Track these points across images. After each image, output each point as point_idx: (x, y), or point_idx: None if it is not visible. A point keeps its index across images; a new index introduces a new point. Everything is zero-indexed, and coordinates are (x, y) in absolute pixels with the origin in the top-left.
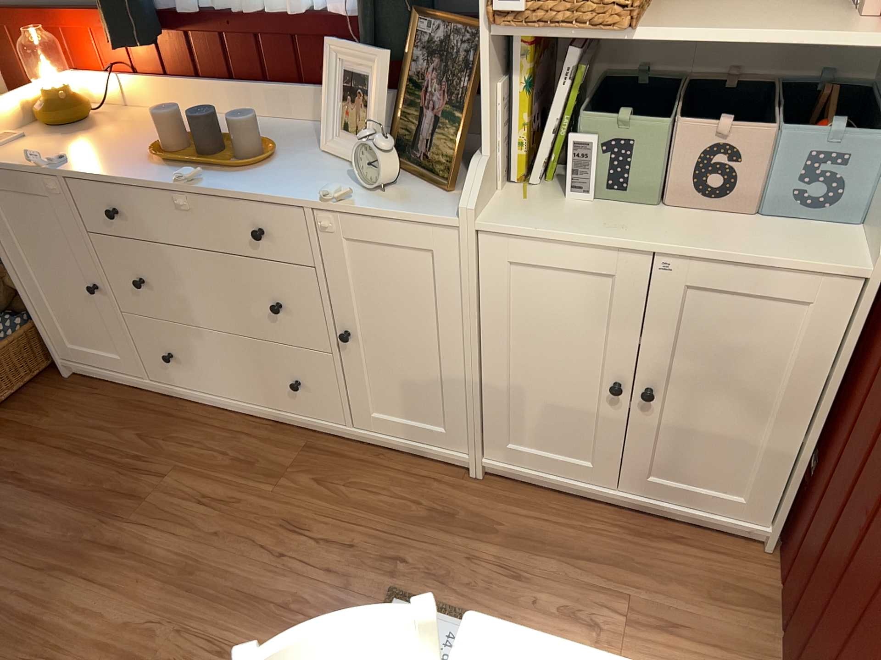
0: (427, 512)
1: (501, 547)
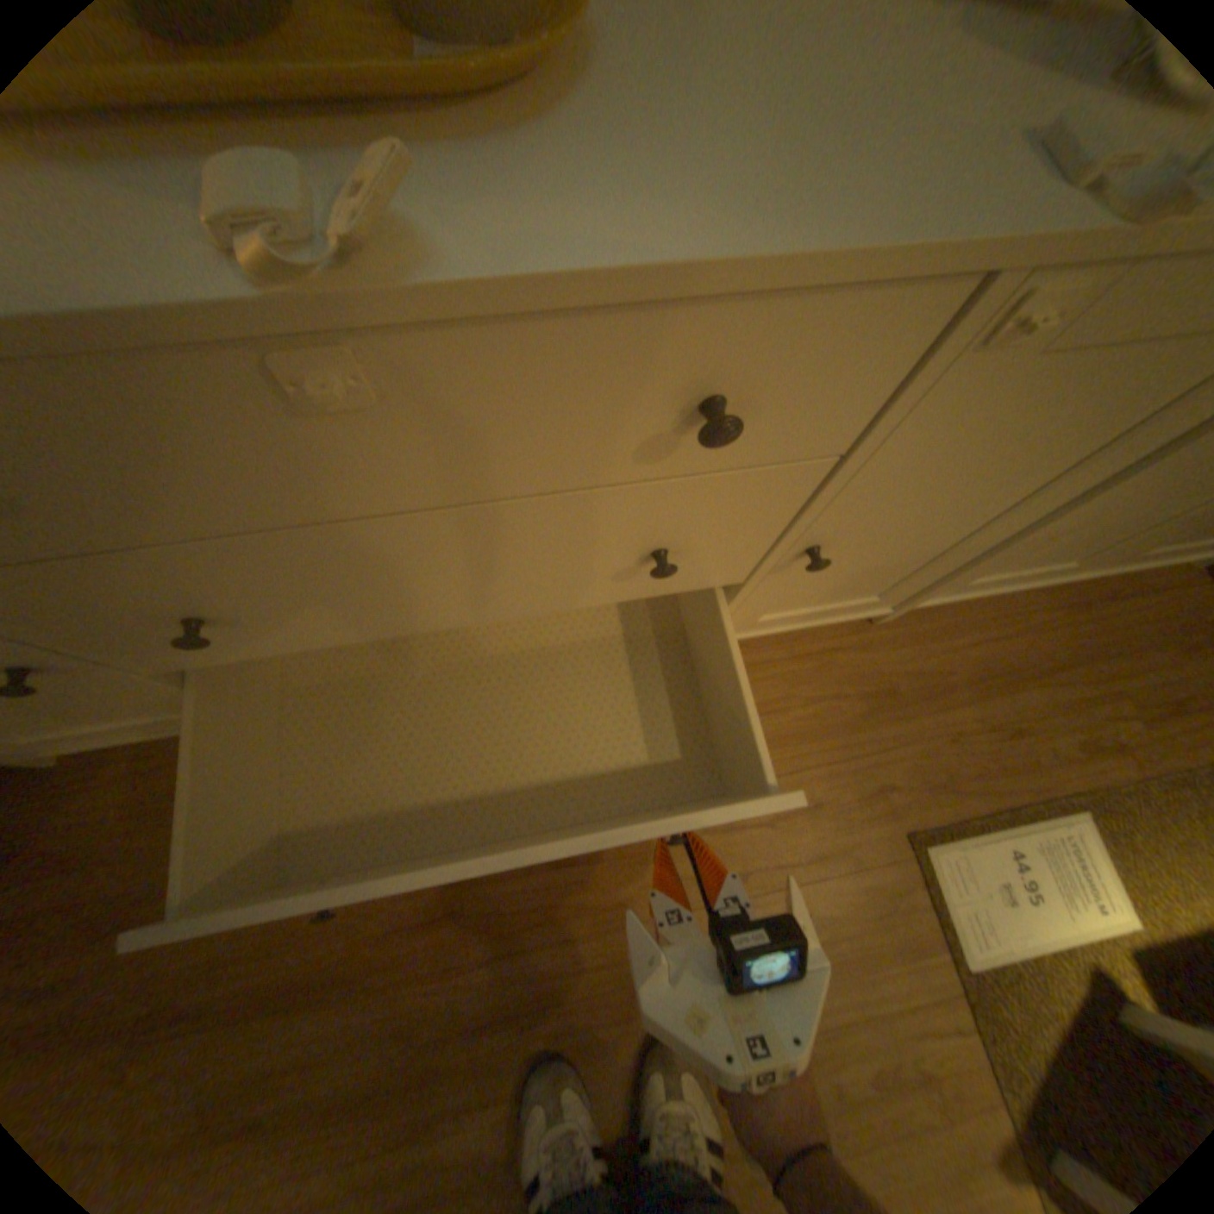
0: (866, 709)
1: (978, 711)
